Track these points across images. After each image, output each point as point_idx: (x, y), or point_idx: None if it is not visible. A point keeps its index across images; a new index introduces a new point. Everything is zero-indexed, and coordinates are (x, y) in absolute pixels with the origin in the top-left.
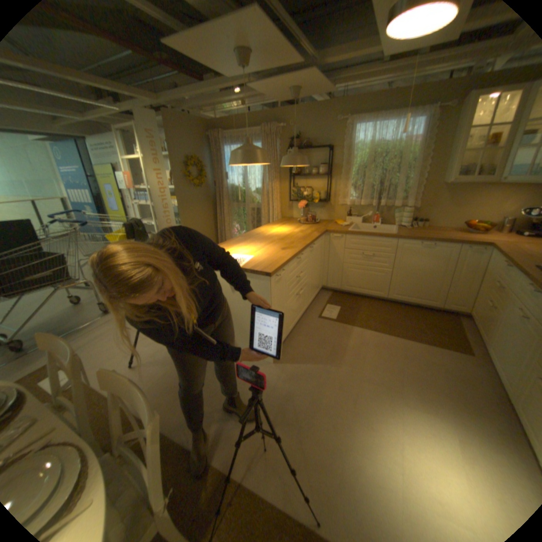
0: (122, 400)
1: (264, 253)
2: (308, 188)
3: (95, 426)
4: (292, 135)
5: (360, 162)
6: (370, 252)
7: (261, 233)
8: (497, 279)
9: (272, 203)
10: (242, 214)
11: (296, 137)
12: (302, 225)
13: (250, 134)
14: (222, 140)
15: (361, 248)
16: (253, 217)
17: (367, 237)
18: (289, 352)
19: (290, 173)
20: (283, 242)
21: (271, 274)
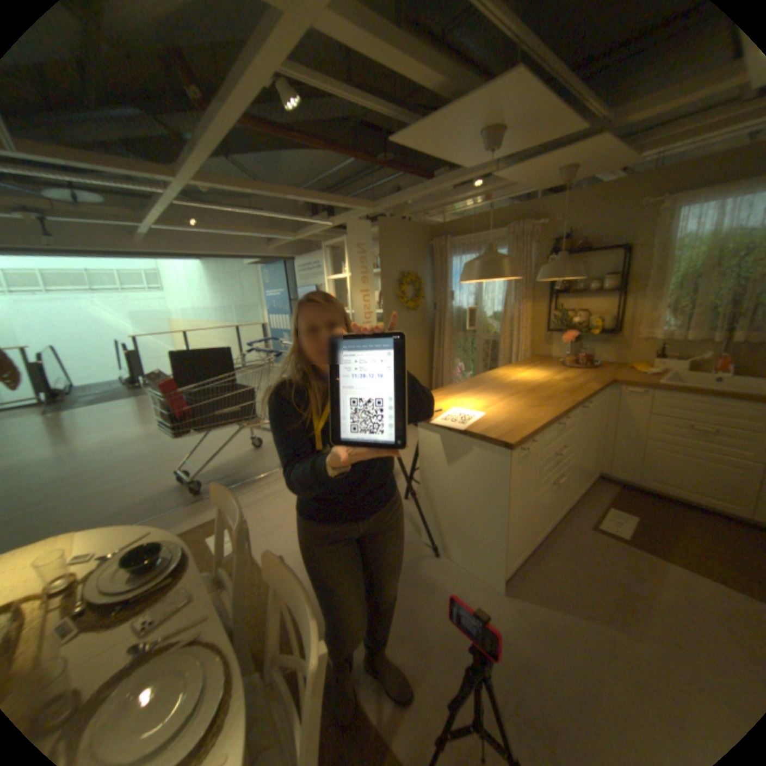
0: (286, 603)
1: (503, 409)
2: (582, 311)
3: (252, 617)
4: (557, 234)
5: (688, 267)
6: (709, 426)
7: (499, 378)
8: None
9: (517, 334)
10: (469, 348)
11: (564, 236)
12: (568, 369)
13: (491, 239)
14: (450, 249)
15: (690, 416)
16: (486, 353)
17: (704, 397)
18: (536, 582)
19: (552, 289)
20: (534, 394)
21: (515, 445)
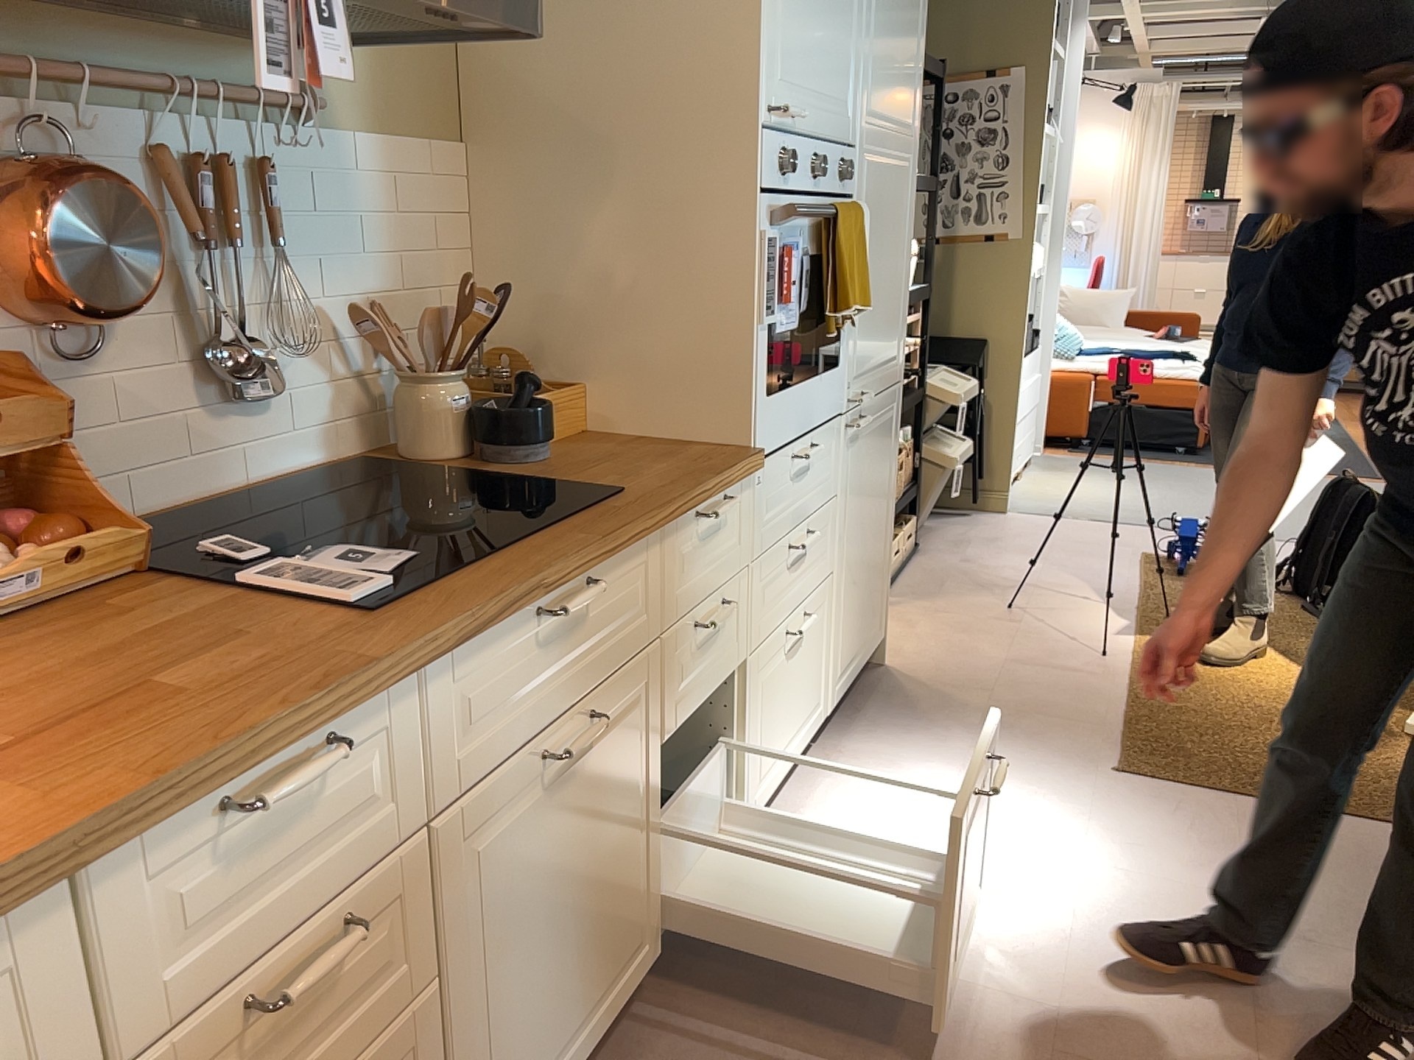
0: None
1: None
2: None
3: None
4: None
5: None
6: None
7: None
8: (178, 1046)
9: None
10: None
11: None
12: None
13: None
14: None
15: None
16: None
17: None
18: None
19: None
20: None
21: None
